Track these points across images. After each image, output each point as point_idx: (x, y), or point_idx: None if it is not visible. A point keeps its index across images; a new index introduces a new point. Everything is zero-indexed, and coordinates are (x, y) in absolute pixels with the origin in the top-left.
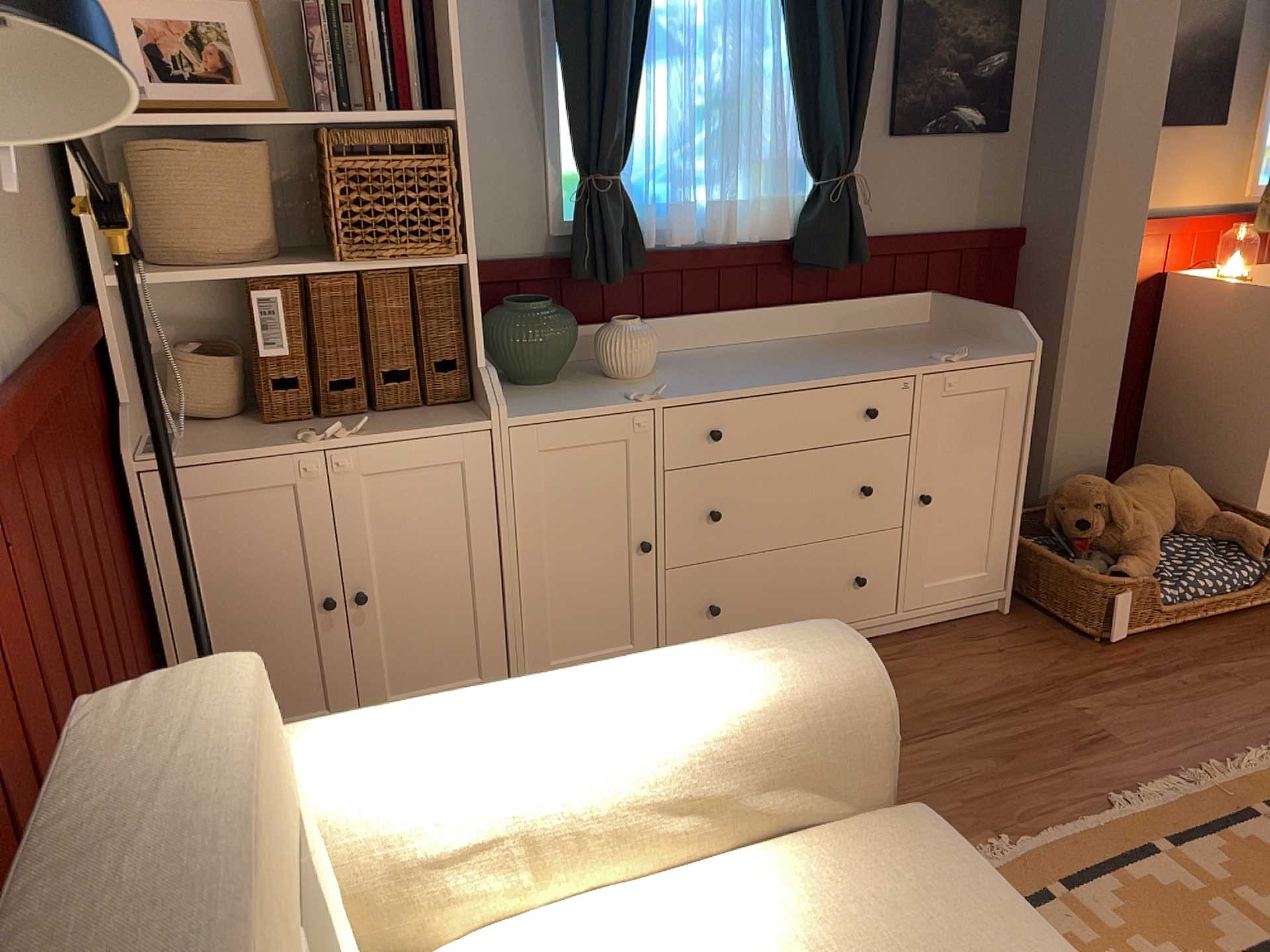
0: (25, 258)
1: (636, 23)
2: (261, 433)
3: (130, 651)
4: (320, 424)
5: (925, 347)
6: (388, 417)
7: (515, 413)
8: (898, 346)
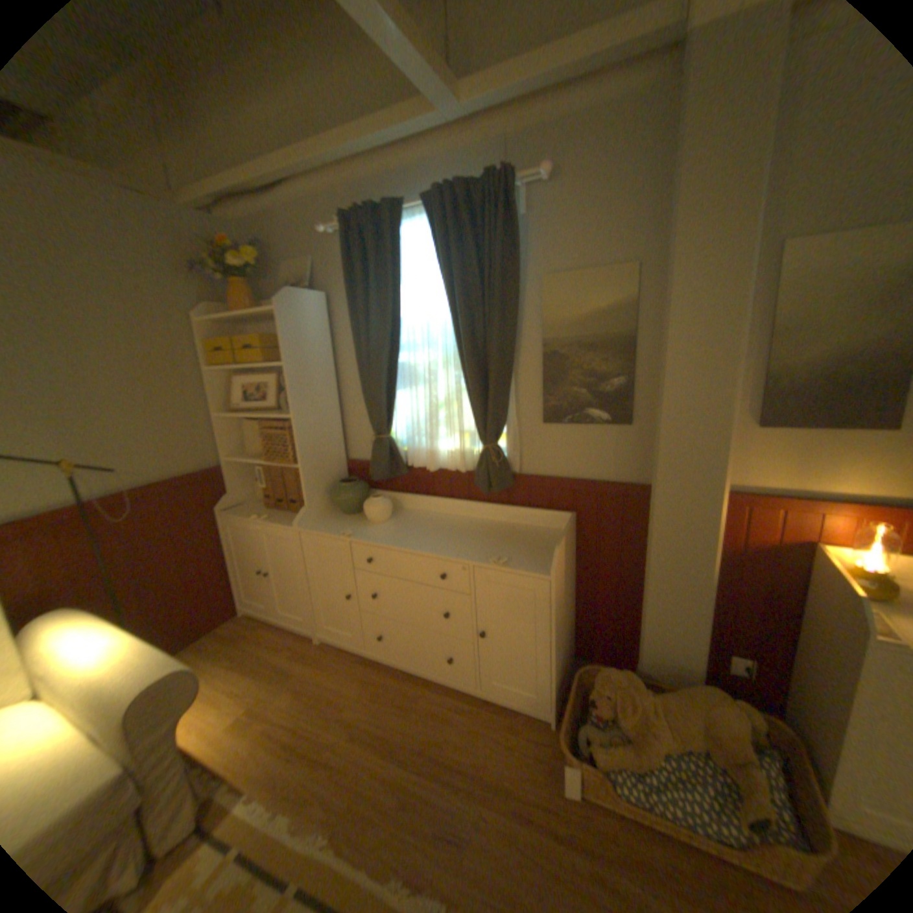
0: (162, 457)
1: (387, 373)
2: (257, 510)
3: (199, 567)
4: (273, 512)
5: (519, 546)
6: (288, 515)
7: (308, 526)
8: (511, 540)
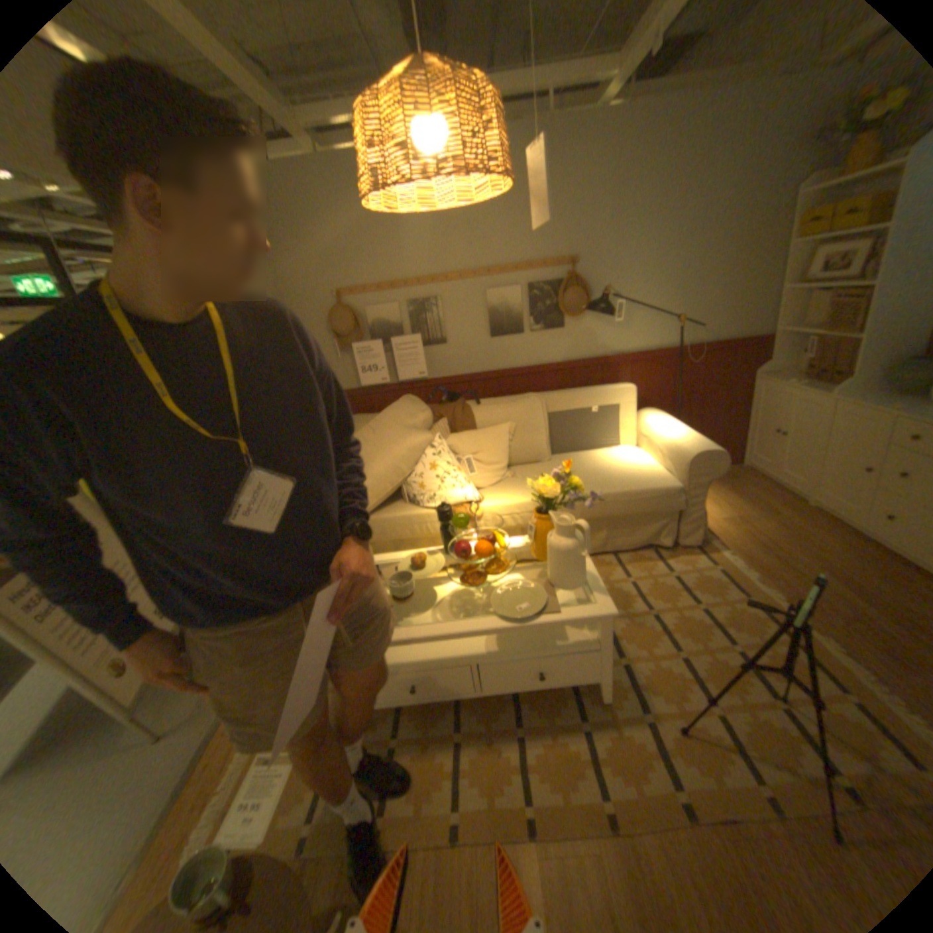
0: (732, 322)
1: None
2: (796, 378)
3: (729, 415)
4: (811, 381)
5: None
6: (828, 386)
7: (848, 396)
8: None
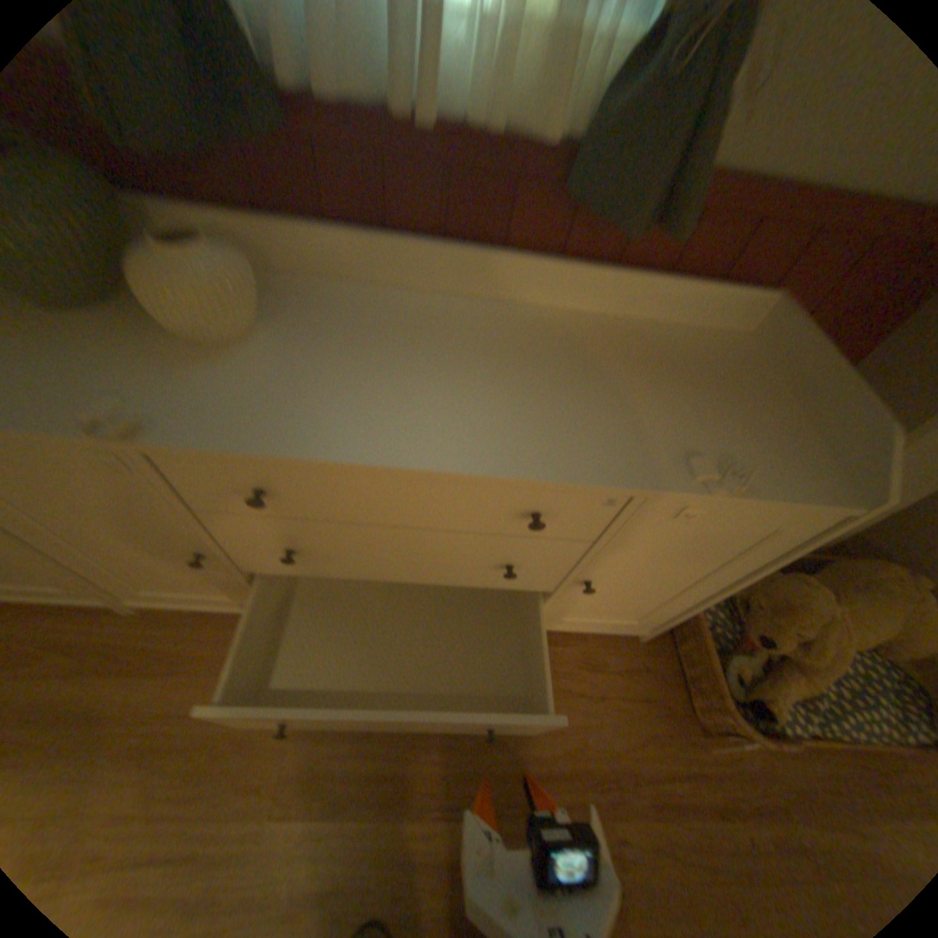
0: None
1: None
2: None
3: None
4: None
5: (708, 401)
6: None
7: None
8: (671, 380)
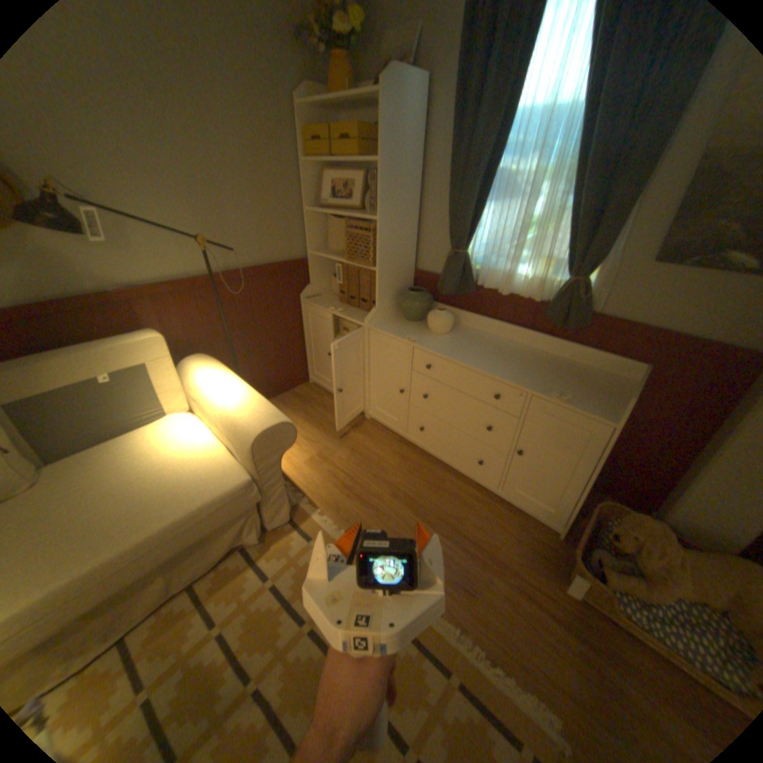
0: (266, 243)
1: (484, 179)
2: (334, 302)
3: (287, 340)
4: (346, 306)
5: (582, 386)
6: (359, 311)
7: (377, 325)
8: (573, 378)
